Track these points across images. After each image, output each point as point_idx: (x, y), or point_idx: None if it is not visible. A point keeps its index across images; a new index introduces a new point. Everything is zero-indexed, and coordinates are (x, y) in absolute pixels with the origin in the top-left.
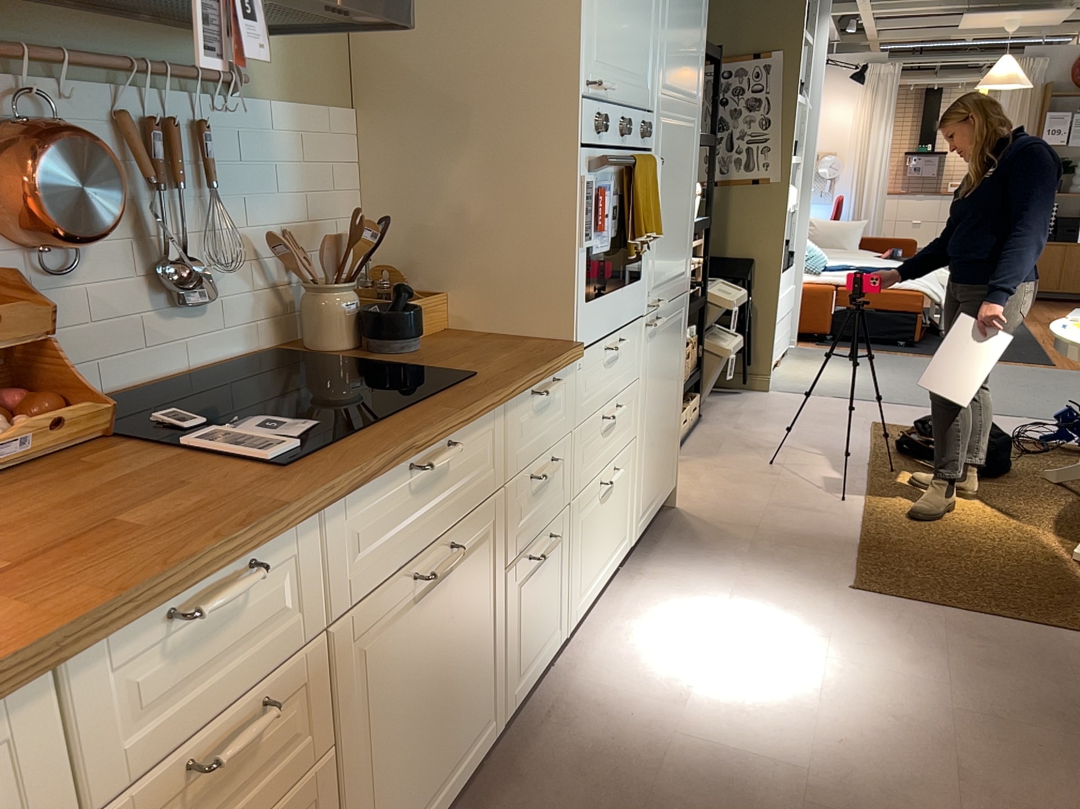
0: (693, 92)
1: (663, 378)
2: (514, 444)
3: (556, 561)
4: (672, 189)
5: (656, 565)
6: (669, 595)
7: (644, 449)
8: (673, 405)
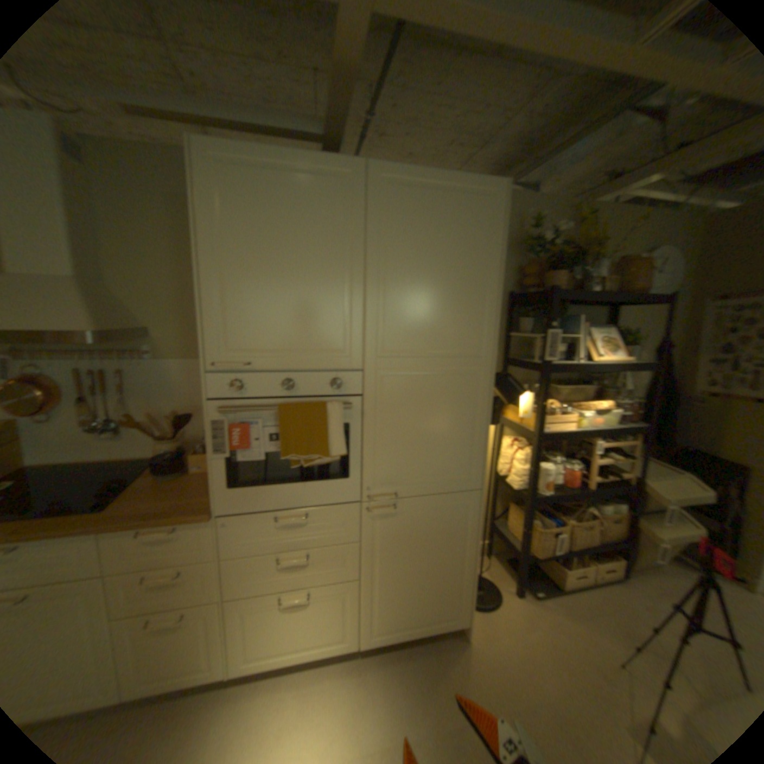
0: (465, 348)
1: (418, 548)
2: (117, 556)
3: (198, 631)
4: (417, 418)
5: (379, 678)
6: (344, 709)
7: (376, 591)
8: (450, 570)
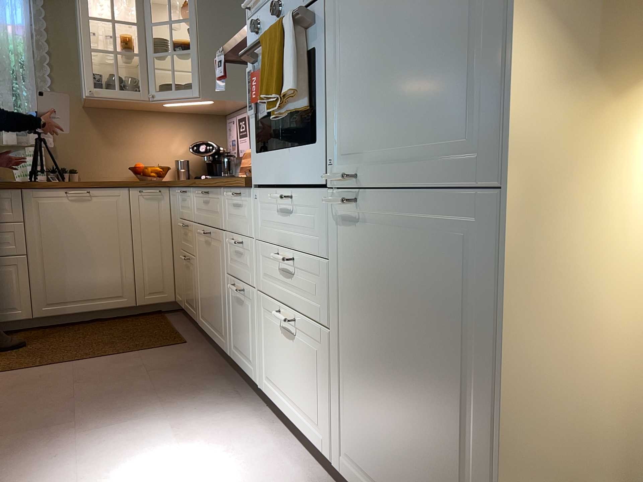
0: None
1: (393, 313)
2: (227, 214)
3: (249, 316)
4: (383, 8)
5: None
6: None
7: (347, 369)
8: (449, 410)
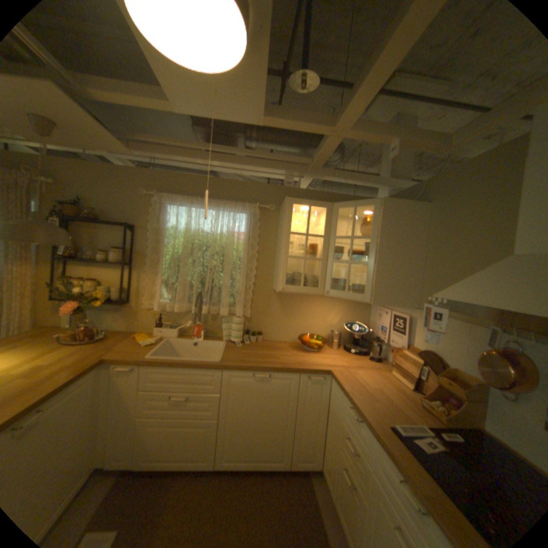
0: None
1: None
2: None
3: None
4: None
5: None
6: None
7: None
8: None
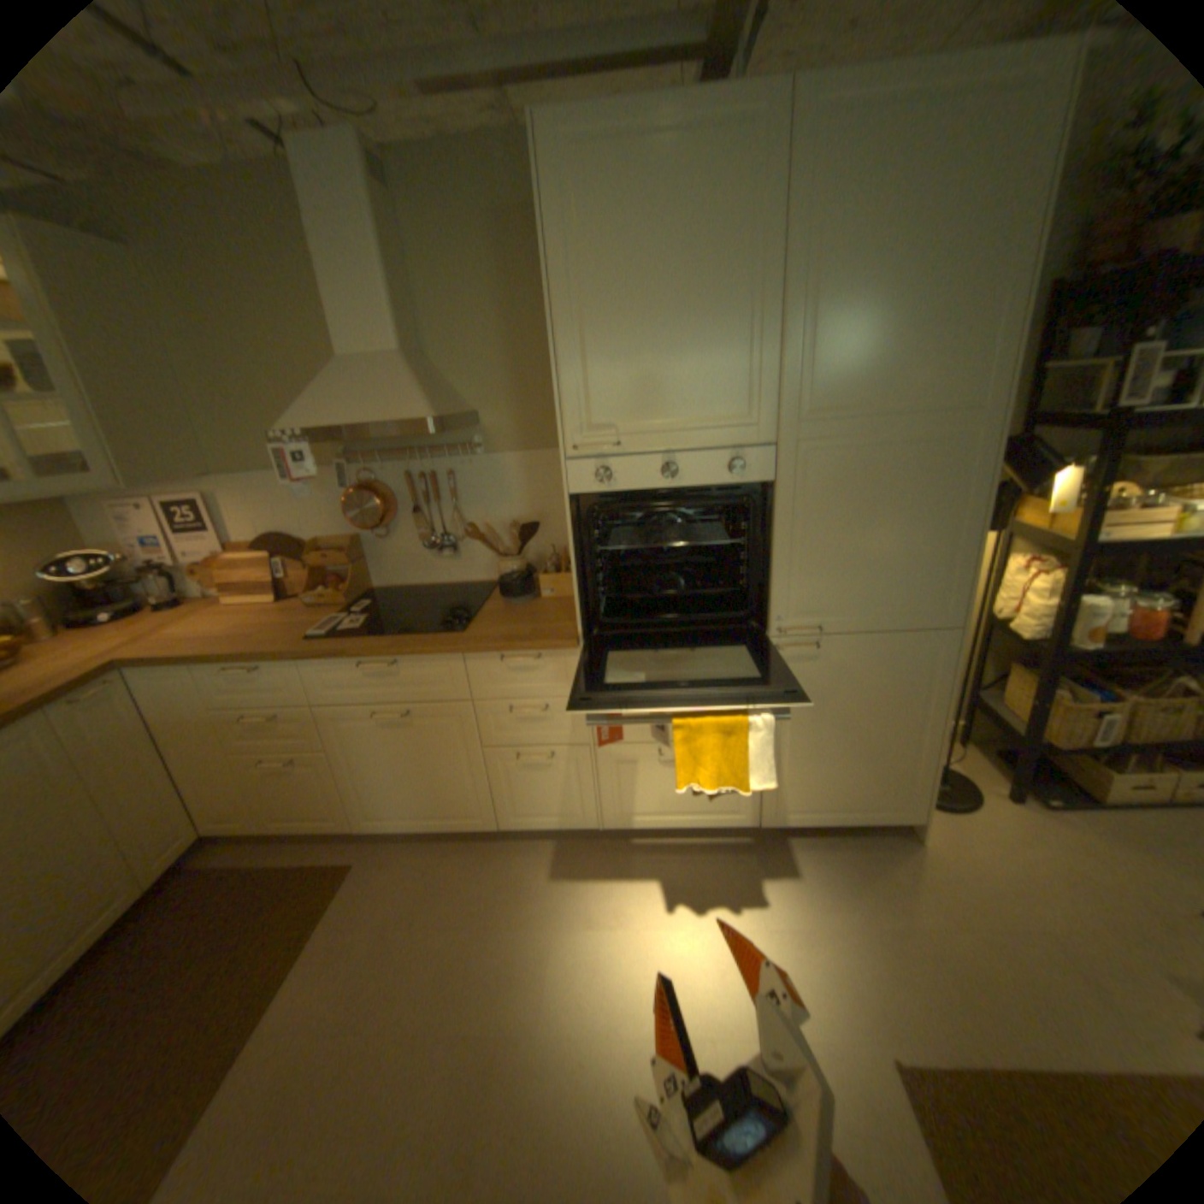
0: (951, 395)
1: (849, 707)
2: (482, 682)
3: (568, 773)
4: (857, 516)
5: (786, 862)
6: (741, 885)
7: (783, 757)
8: (898, 742)
